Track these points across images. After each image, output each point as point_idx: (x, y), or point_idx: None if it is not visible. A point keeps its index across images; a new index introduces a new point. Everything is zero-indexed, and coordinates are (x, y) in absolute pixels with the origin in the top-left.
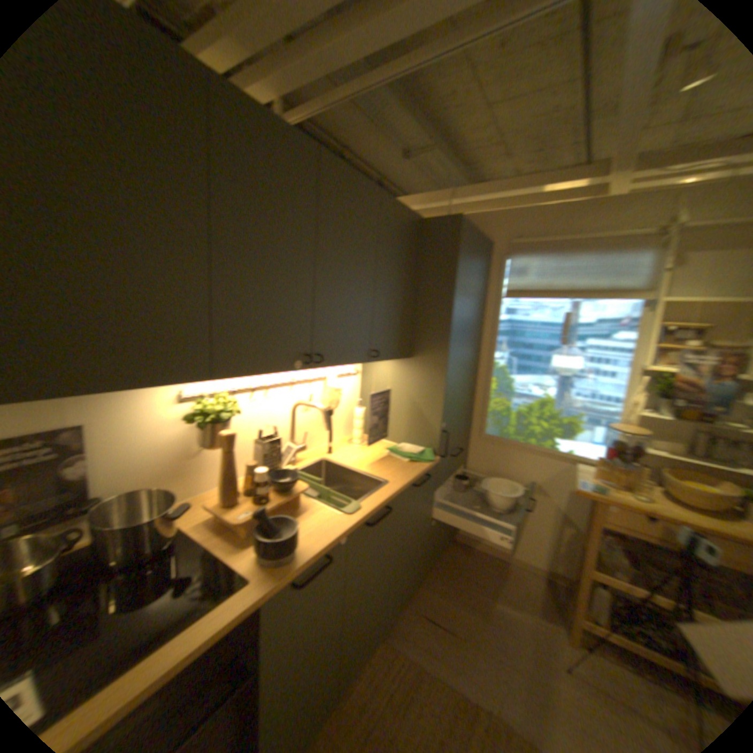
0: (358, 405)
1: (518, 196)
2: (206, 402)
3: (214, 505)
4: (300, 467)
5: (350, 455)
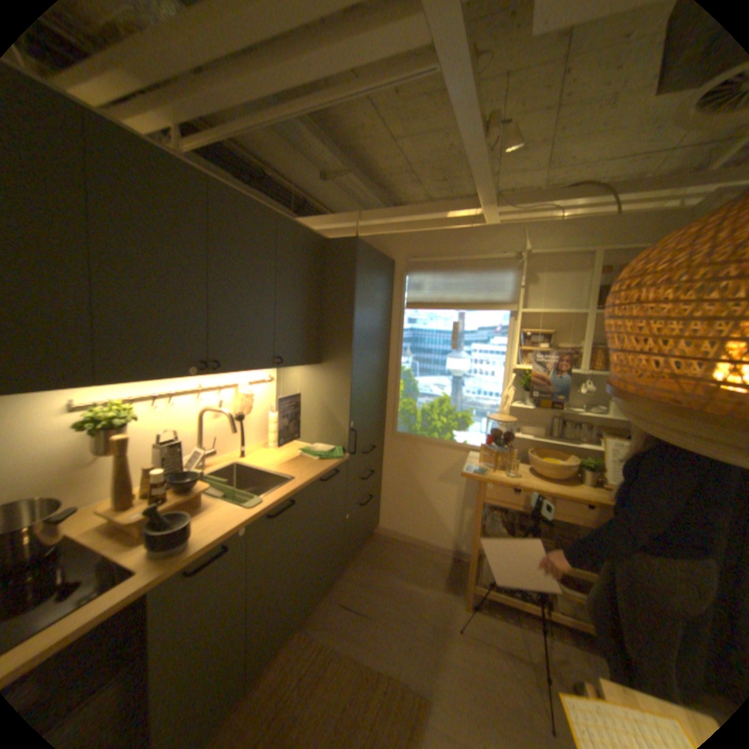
0: (272, 410)
1: (413, 222)
2: (99, 410)
3: (107, 509)
4: (208, 472)
5: (262, 458)
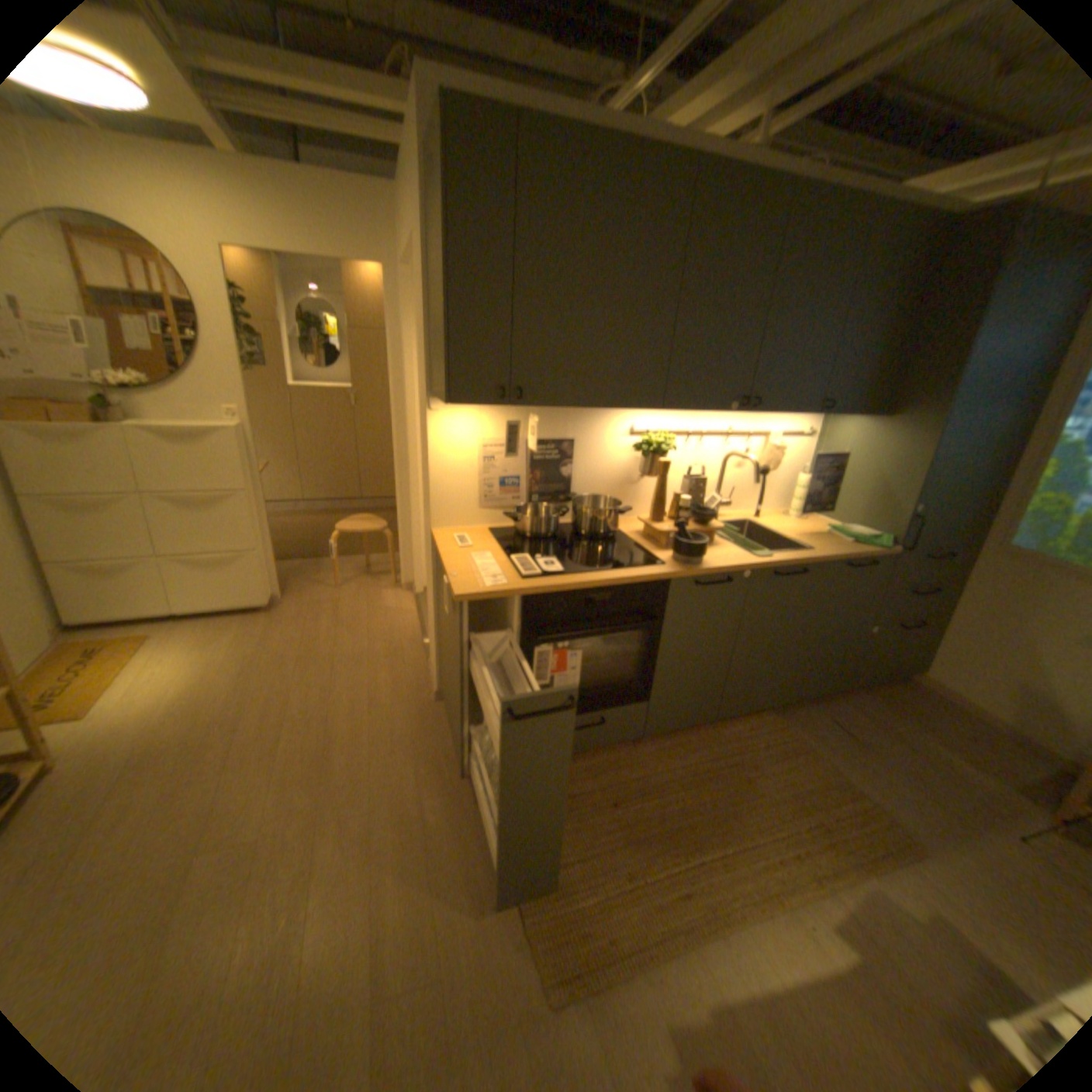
0: (802, 471)
1: None
2: (648, 436)
3: (643, 519)
4: (718, 520)
5: (777, 523)
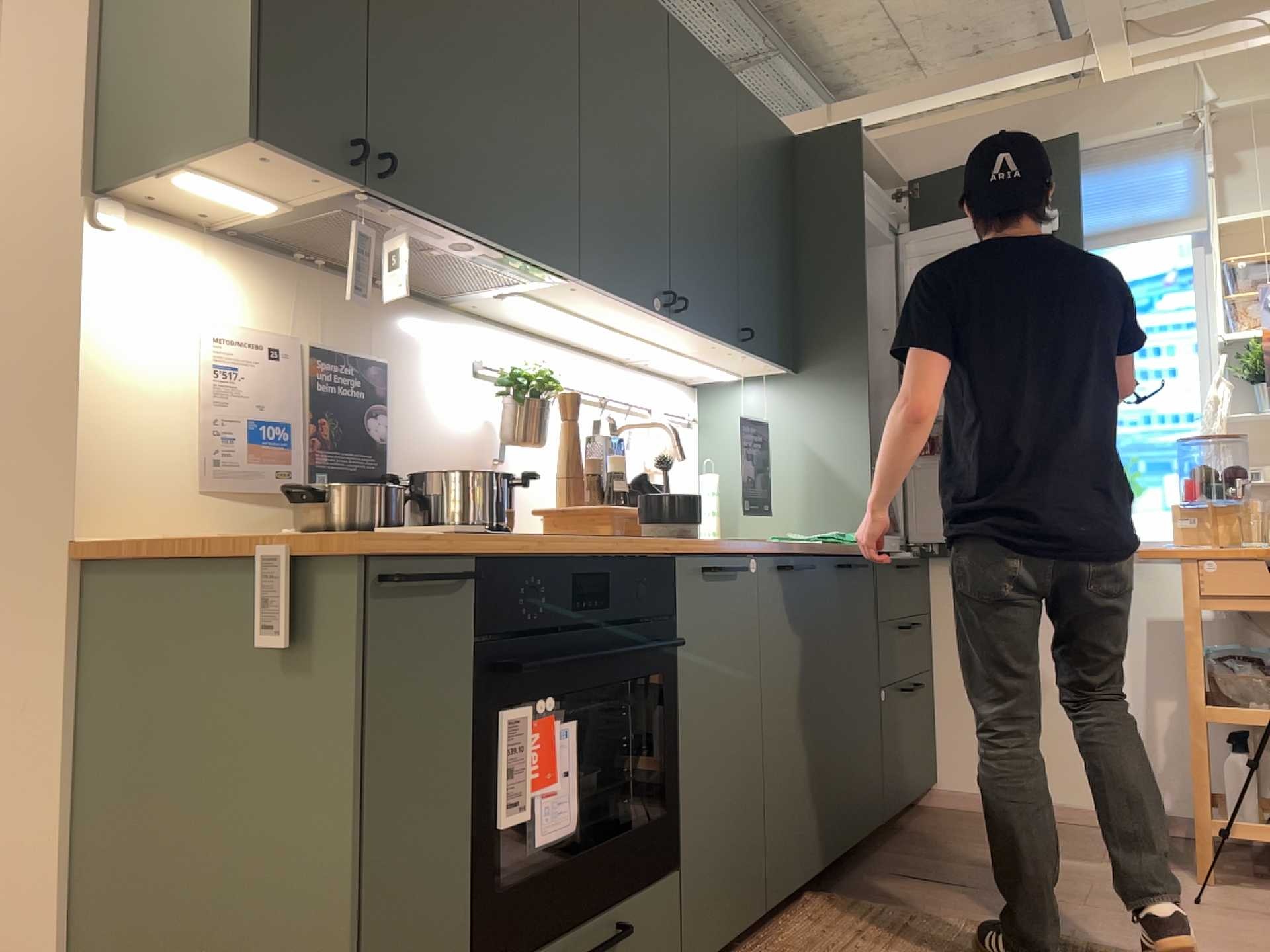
0: (706, 472)
1: (945, 108)
2: (516, 368)
3: (549, 508)
4: None
5: None
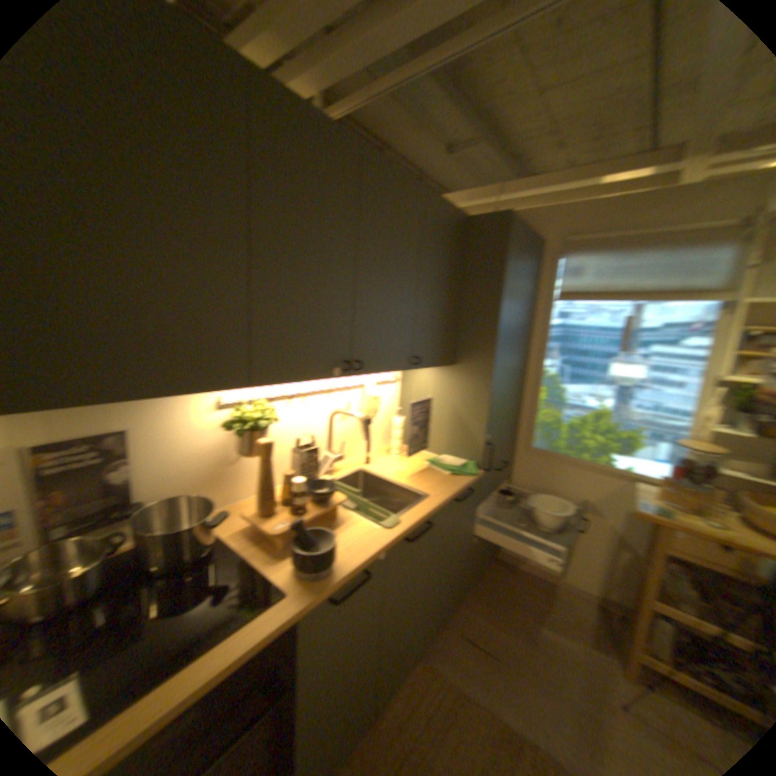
0: (397, 414)
1: (573, 189)
2: (245, 409)
3: (252, 514)
4: (337, 477)
5: (388, 466)
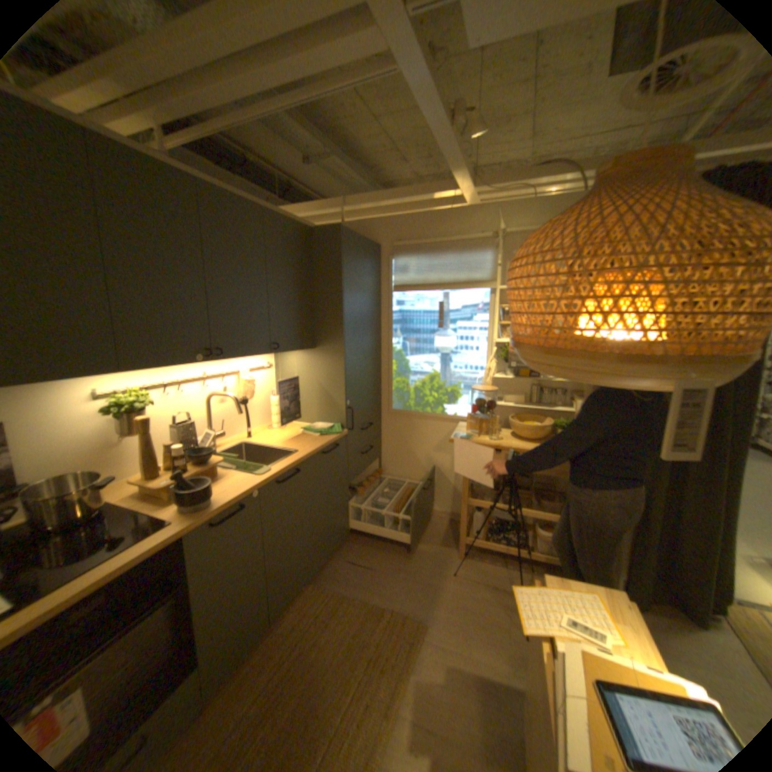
0: (272, 395)
1: (397, 205)
2: (118, 397)
3: (136, 480)
4: (219, 451)
5: (267, 437)
